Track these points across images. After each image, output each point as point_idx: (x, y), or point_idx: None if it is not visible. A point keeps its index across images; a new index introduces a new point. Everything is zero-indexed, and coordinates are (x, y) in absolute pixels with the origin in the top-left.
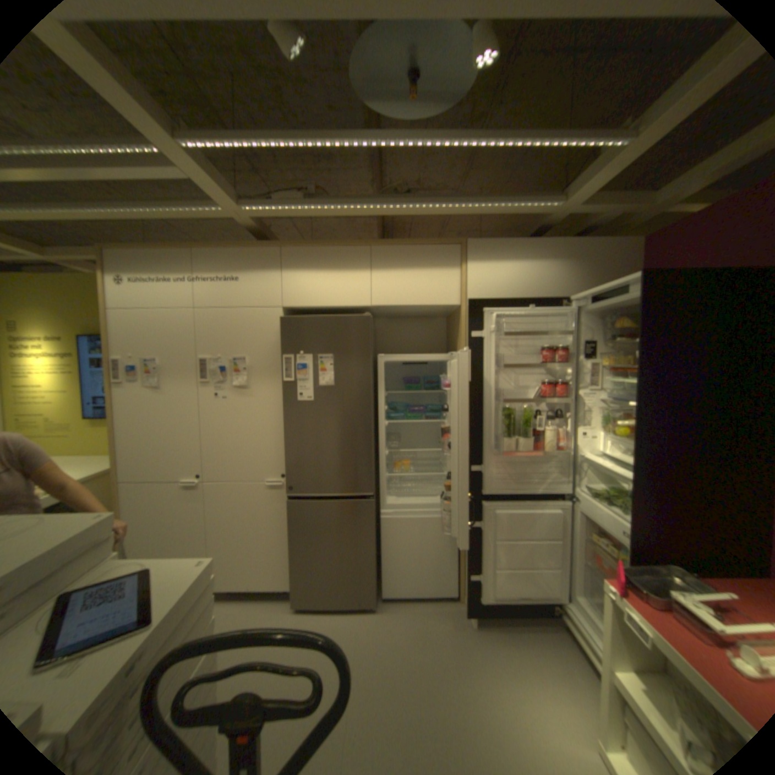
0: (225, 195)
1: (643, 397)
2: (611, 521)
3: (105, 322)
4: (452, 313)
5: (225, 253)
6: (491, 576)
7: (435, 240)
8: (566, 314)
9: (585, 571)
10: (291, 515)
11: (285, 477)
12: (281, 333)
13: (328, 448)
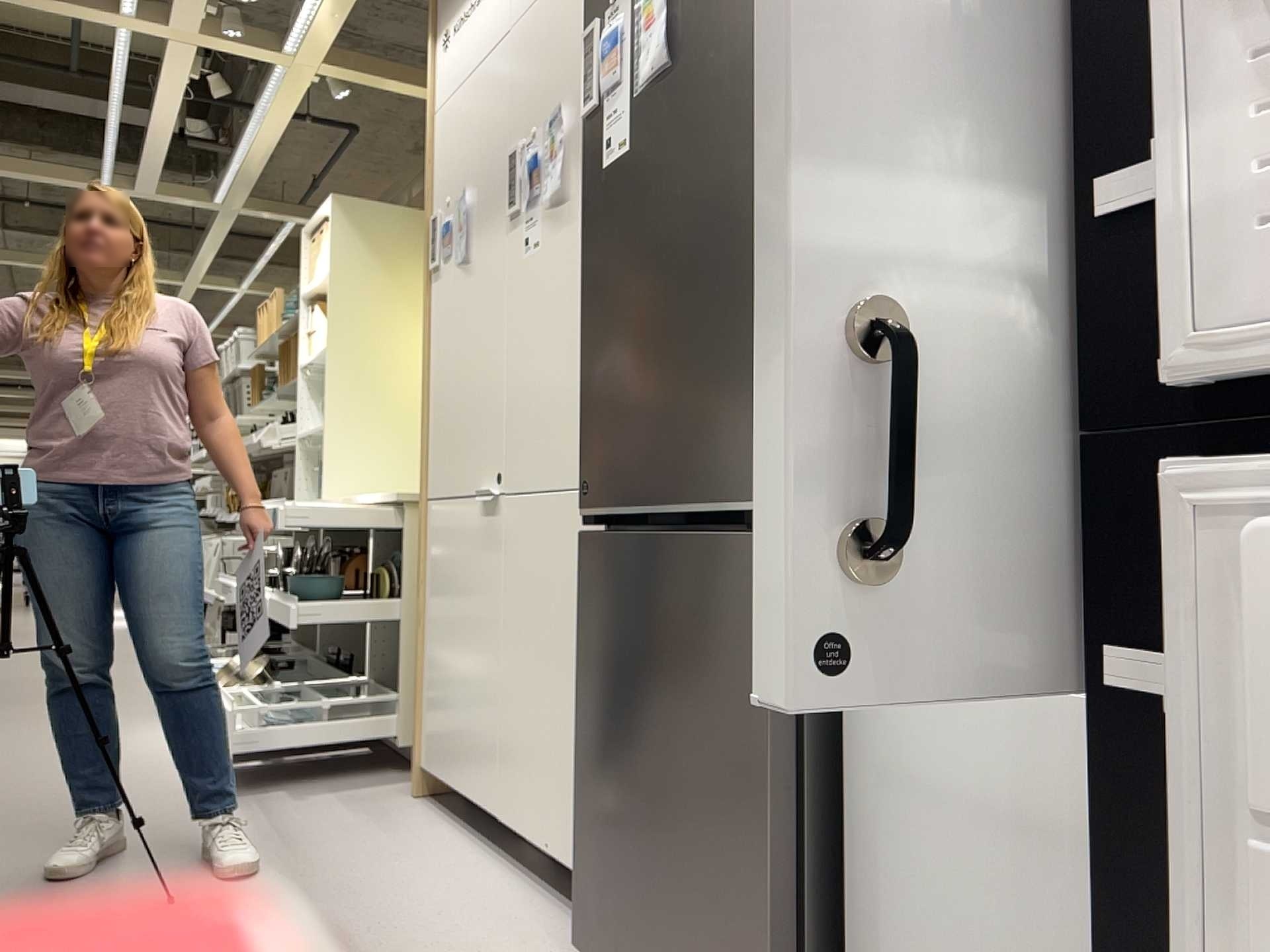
0: None
1: None
2: None
3: (430, 144)
4: None
5: None
6: None
7: None
8: None
9: None
10: (584, 588)
11: (581, 452)
12: None
13: (655, 321)
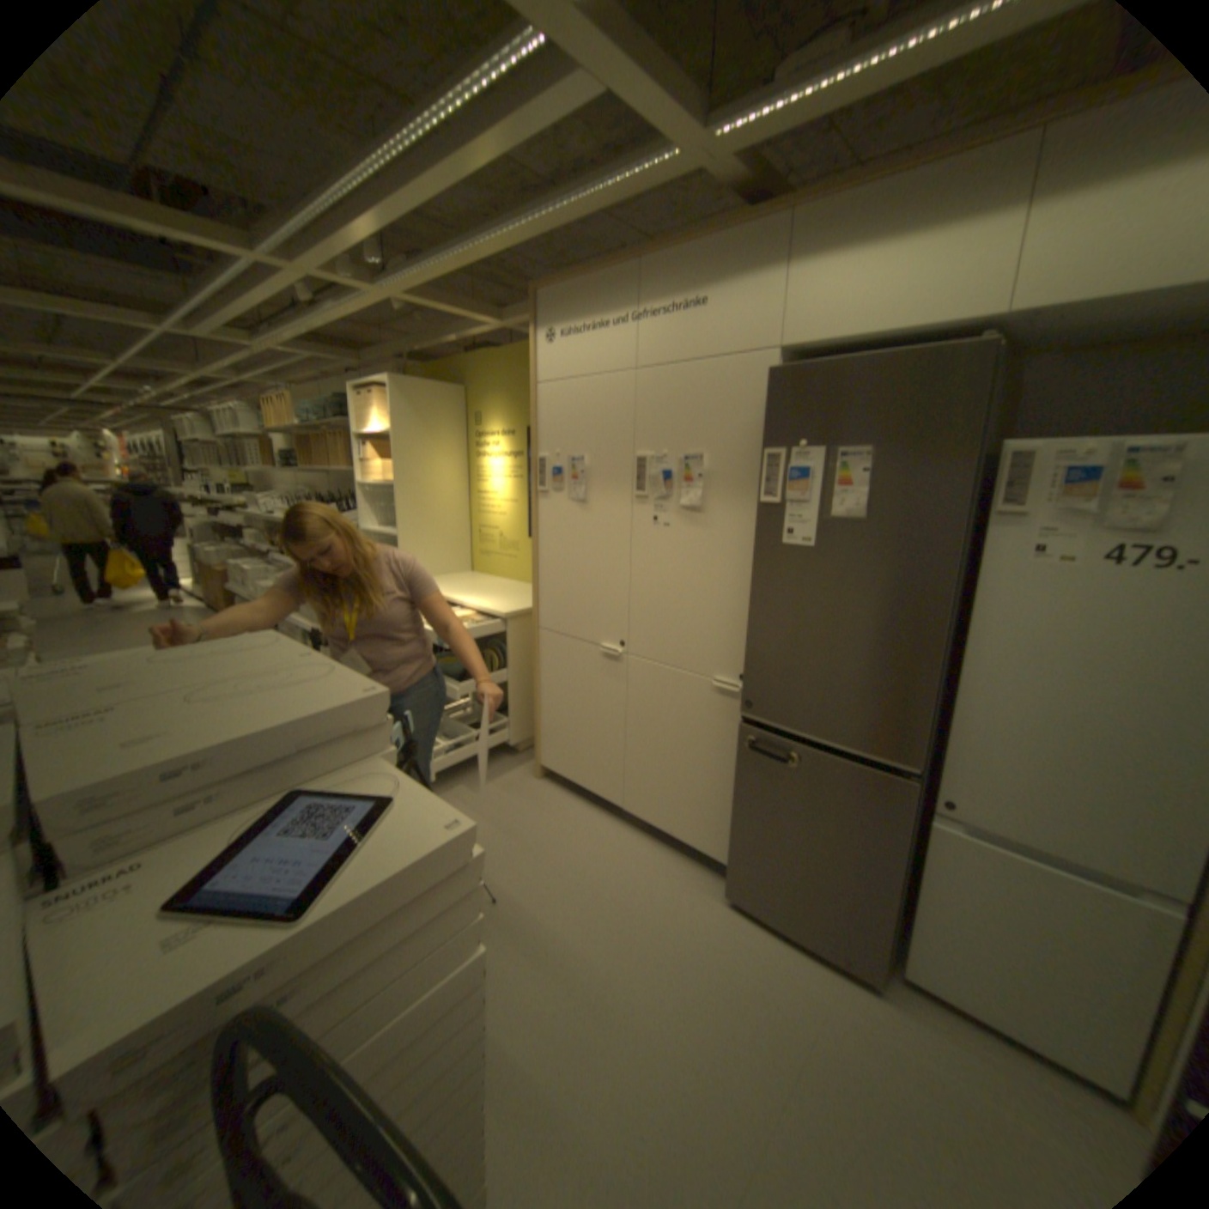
0: (675, 106)
1: None
2: None
3: (535, 403)
4: None
5: (690, 251)
6: None
7: None
8: None
9: None
10: (745, 750)
11: (744, 682)
12: (767, 402)
13: (831, 650)
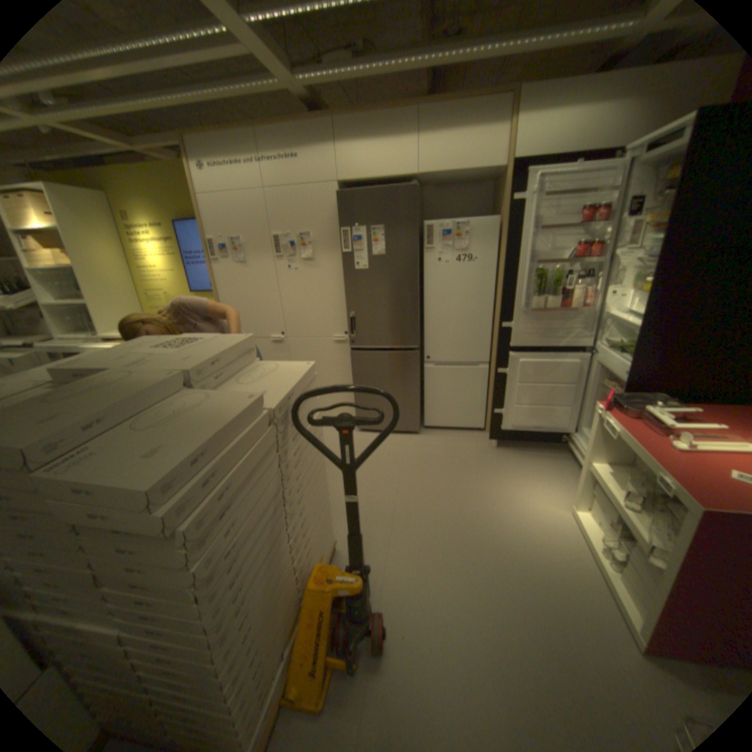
0: (282, 67)
1: (669, 249)
2: (619, 364)
3: (197, 207)
4: (500, 175)
5: (283, 129)
6: (512, 410)
7: (485, 90)
8: (618, 167)
9: (594, 408)
10: (354, 362)
11: (349, 333)
12: (338, 208)
13: (381, 310)
